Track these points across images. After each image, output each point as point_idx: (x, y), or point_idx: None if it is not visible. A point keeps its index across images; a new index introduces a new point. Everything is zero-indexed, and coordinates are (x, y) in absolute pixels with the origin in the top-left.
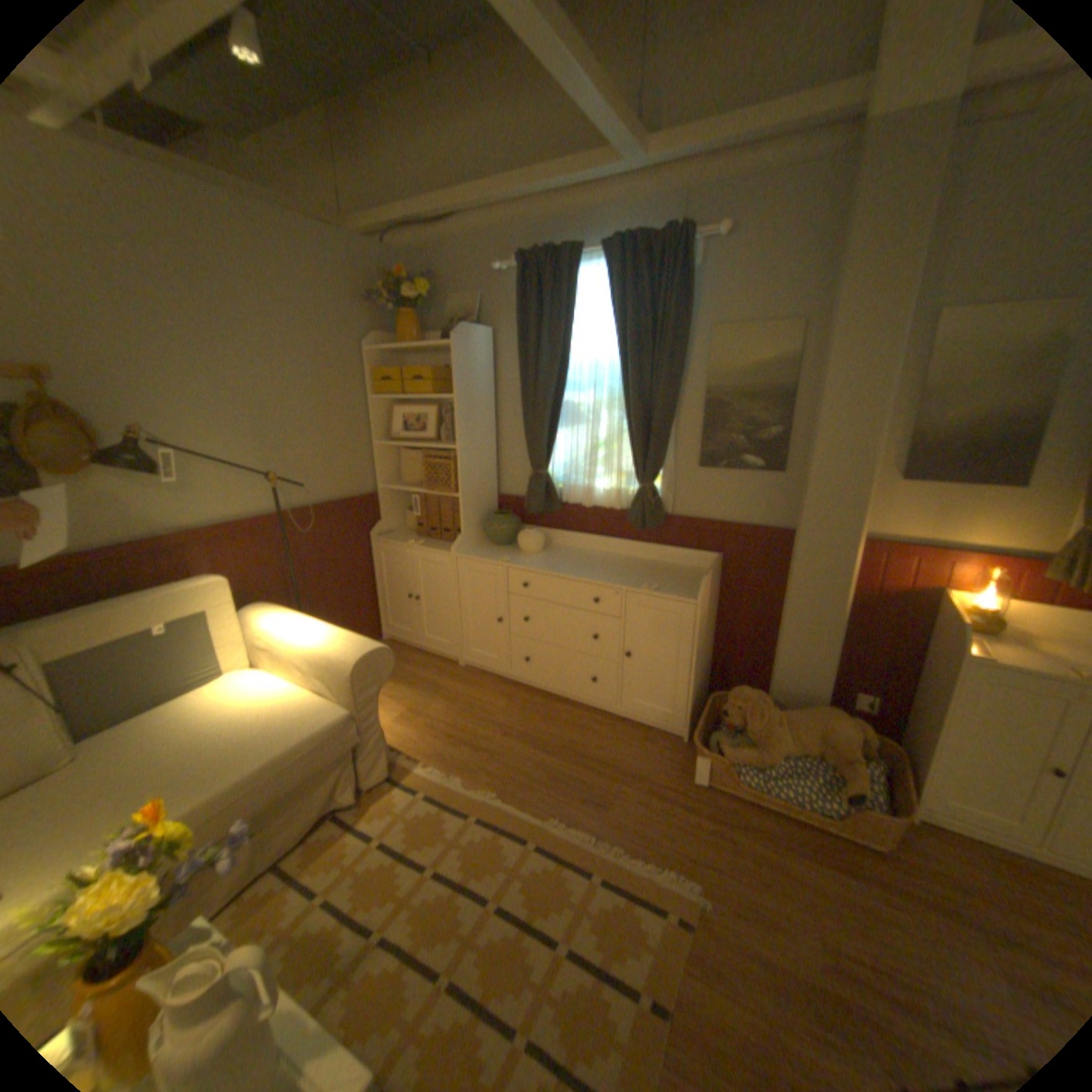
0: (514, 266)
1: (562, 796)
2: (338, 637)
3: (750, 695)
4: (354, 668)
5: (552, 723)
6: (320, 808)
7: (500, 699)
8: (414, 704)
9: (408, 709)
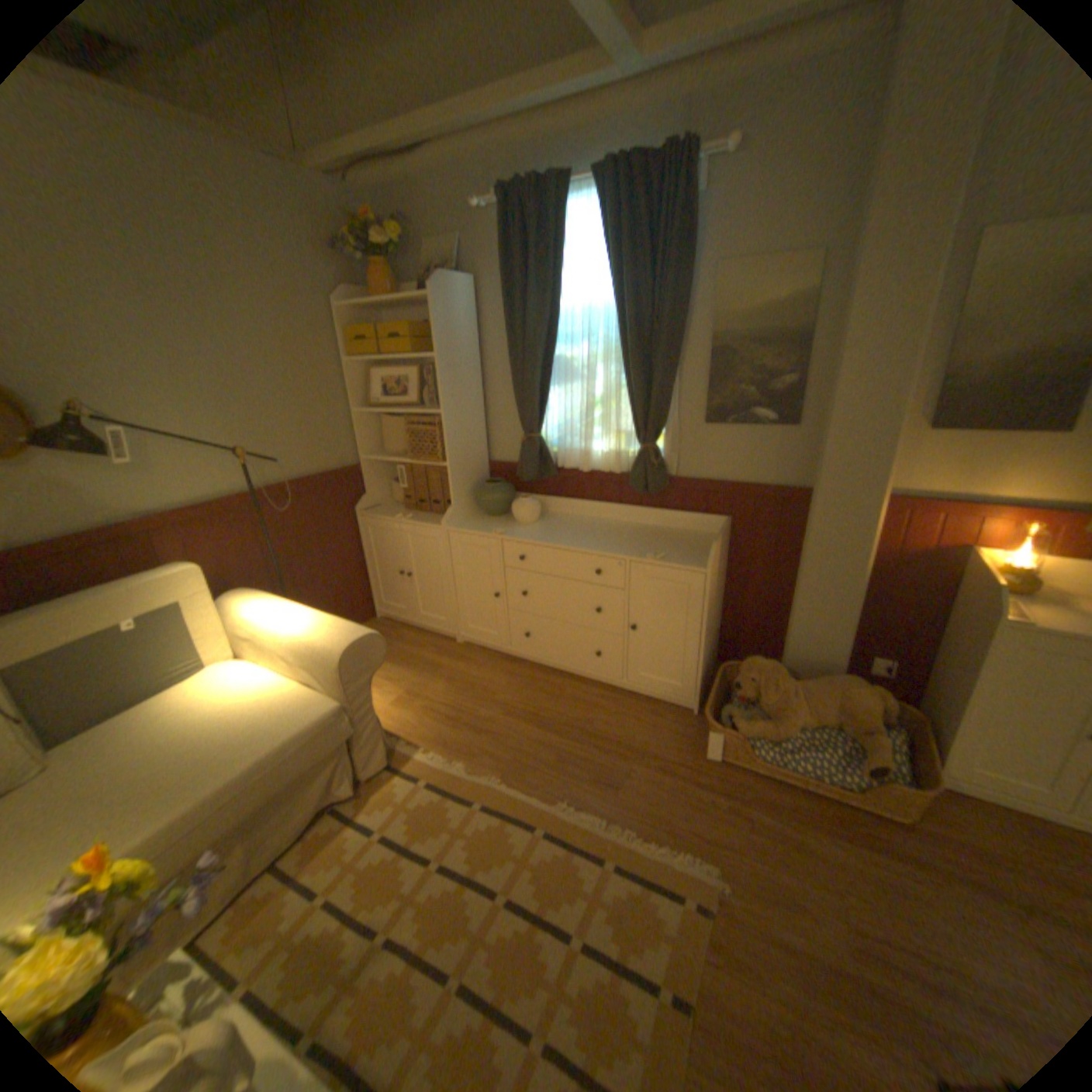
0: (494, 202)
1: (569, 777)
2: (322, 624)
3: (764, 665)
4: (341, 658)
5: (555, 699)
6: (317, 803)
7: (500, 677)
8: (411, 685)
9: (405, 691)
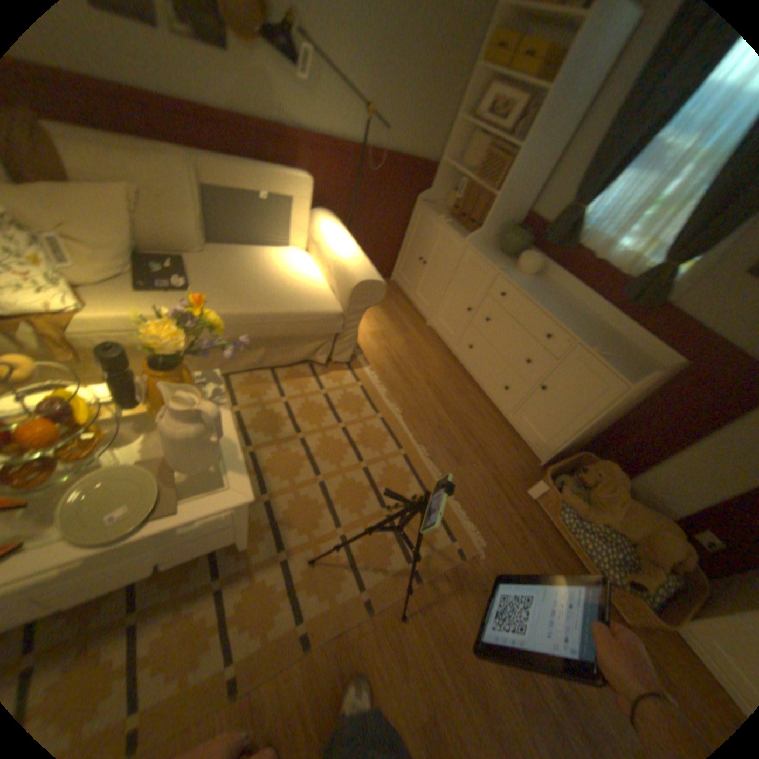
0: None
1: (438, 440)
2: (358, 261)
3: (617, 474)
4: (357, 287)
5: (460, 396)
6: (306, 357)
7: (437, 361)
8: (385, 332)
9: (380, 332)
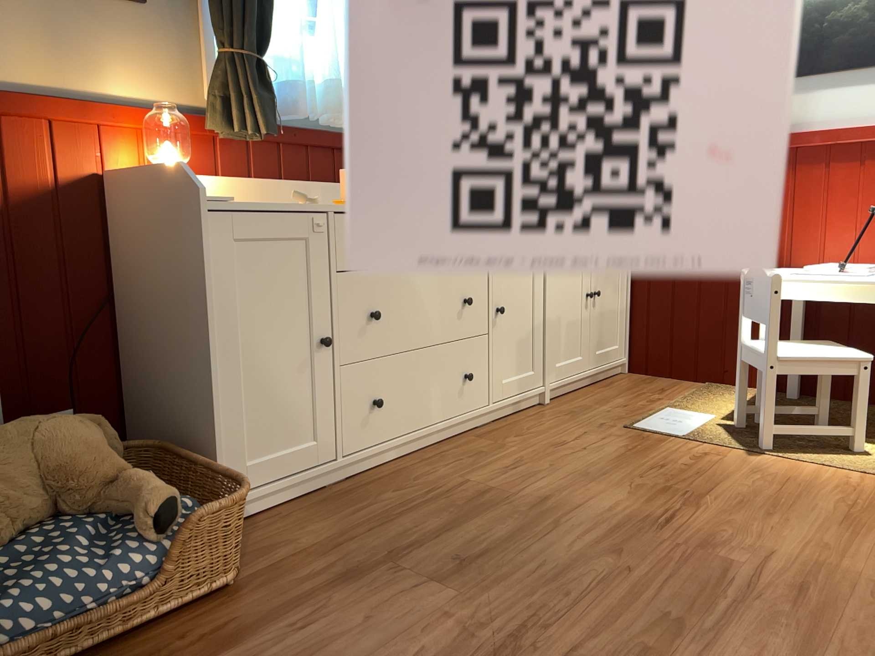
0: None
1: None
2: None
3: None
4: None
5: None
6: None
7: None
8: None
9: None
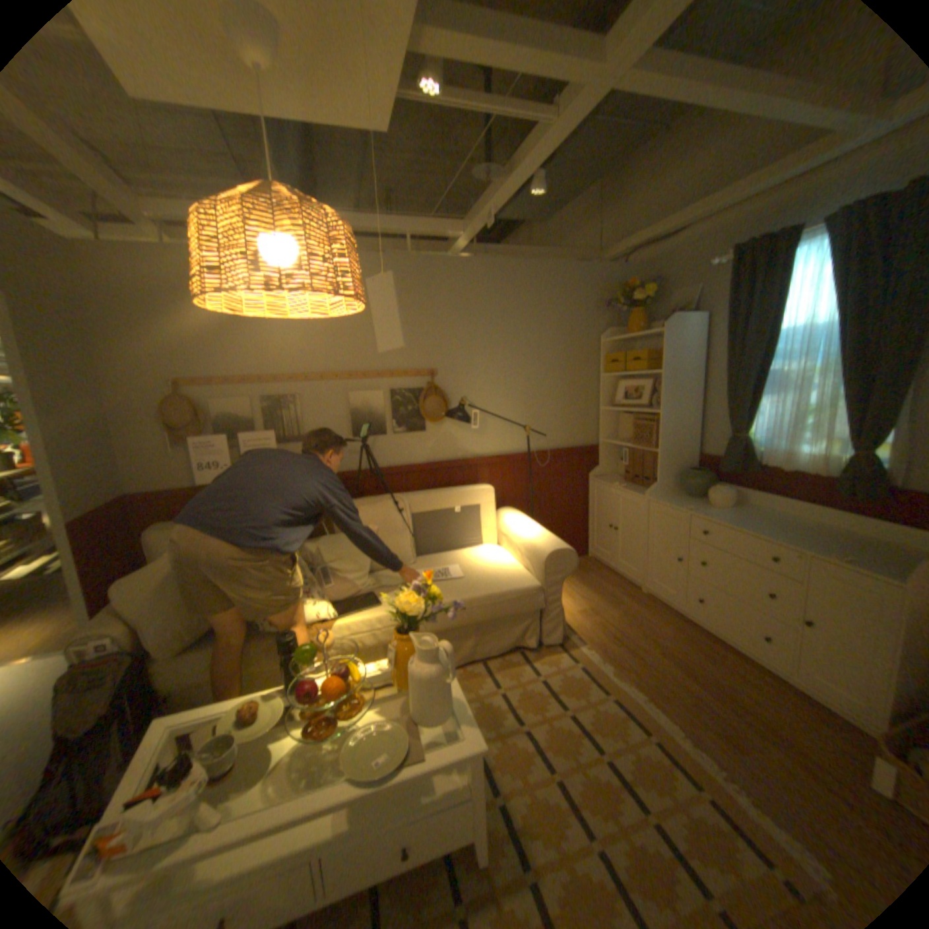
0: (732, 257)
1: (699, 721)
2: (544, 536)
3: None
4: (547, 557)
5: (713, 664)
6: (516, 643)
7: (669, 628)
8: (596, 606)
9: (590, 608)
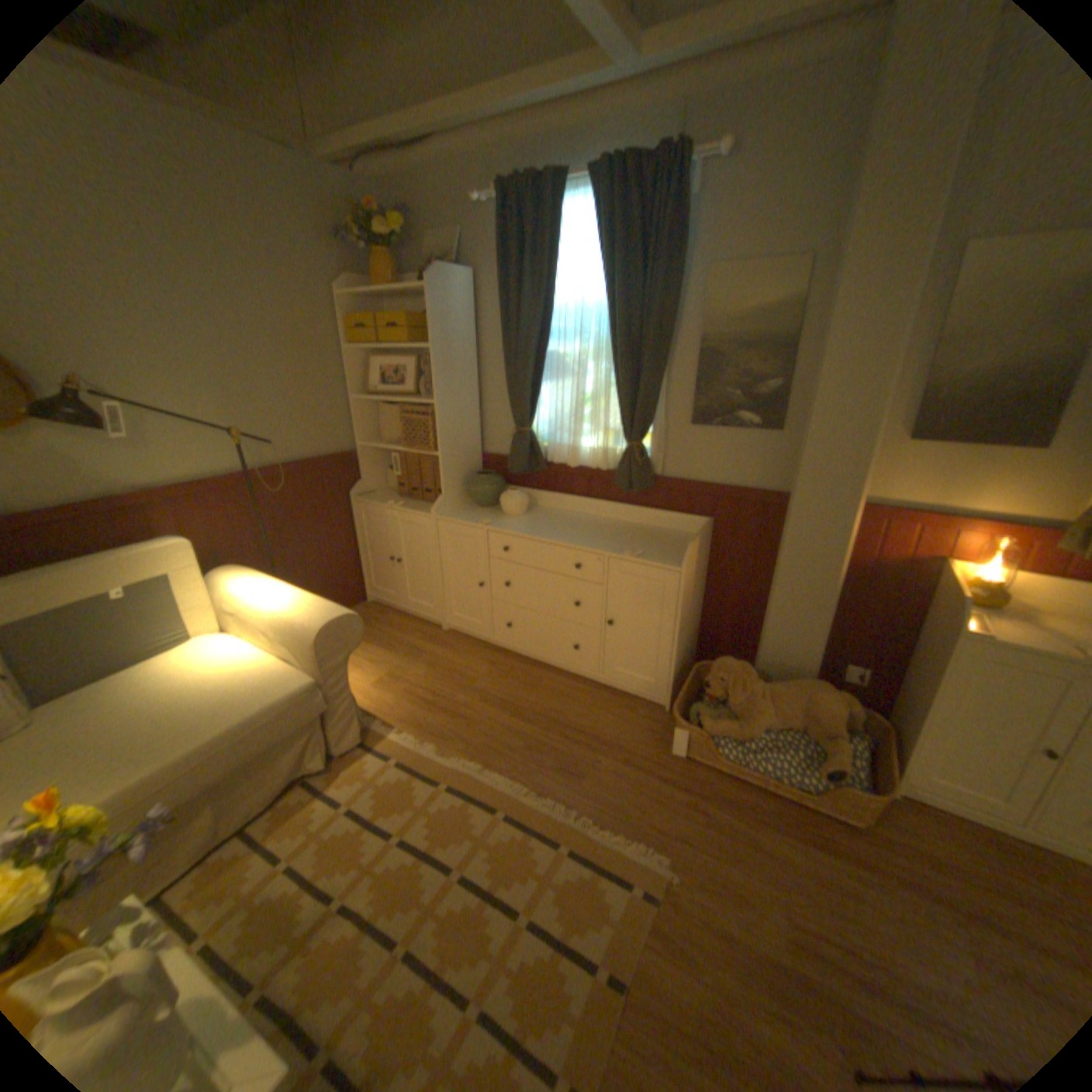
0: (494, 196)
1: (536, 764)
2: (304, 602)
3: (734, 666)
4: (318, 636)
5: (532, 689)
6: (289, 774)
7: (481, 664)
8: (394, 668)
9: (387, 673)
